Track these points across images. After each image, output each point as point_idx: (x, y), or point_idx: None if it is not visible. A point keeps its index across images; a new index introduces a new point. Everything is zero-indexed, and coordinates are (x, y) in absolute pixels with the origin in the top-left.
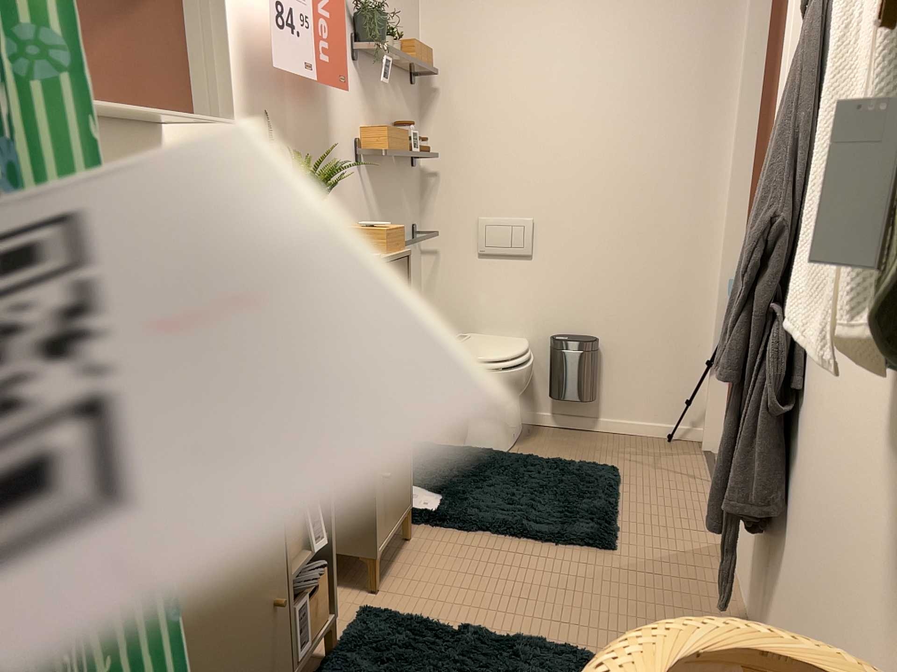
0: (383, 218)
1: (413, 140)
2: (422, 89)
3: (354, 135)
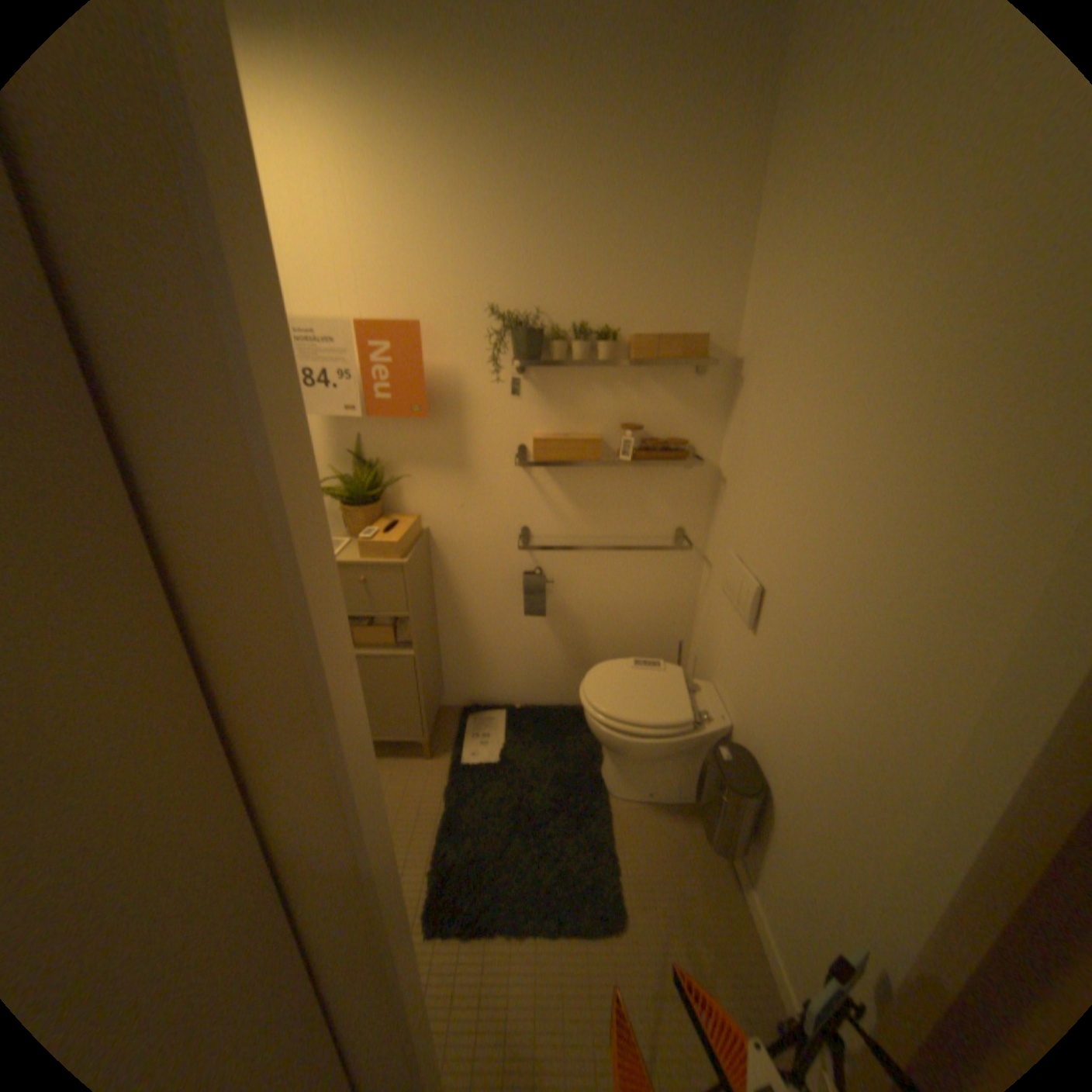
0: (581, 514)
1: (623, 442)
2: (732, 367)
3: (511, 437)
